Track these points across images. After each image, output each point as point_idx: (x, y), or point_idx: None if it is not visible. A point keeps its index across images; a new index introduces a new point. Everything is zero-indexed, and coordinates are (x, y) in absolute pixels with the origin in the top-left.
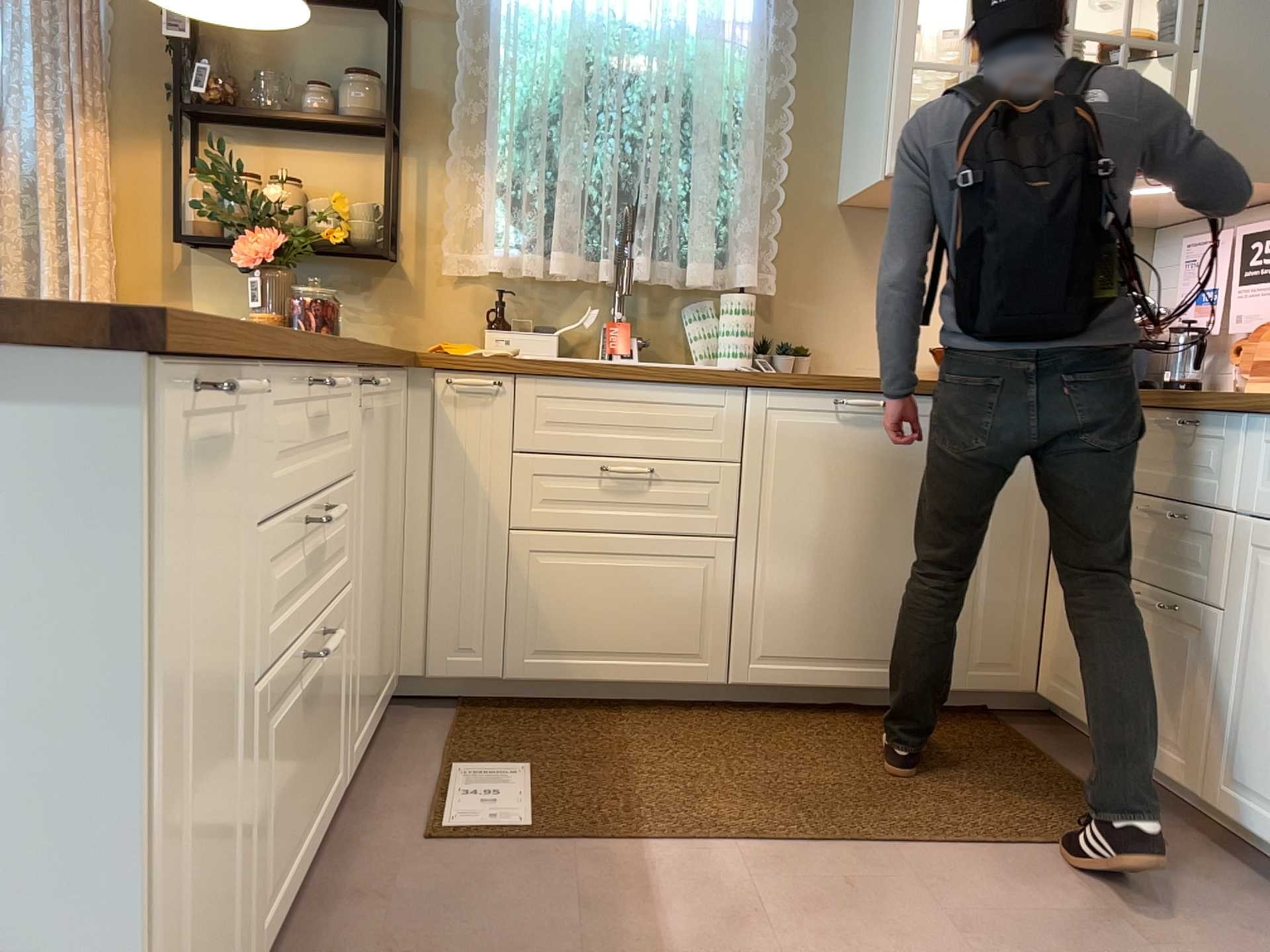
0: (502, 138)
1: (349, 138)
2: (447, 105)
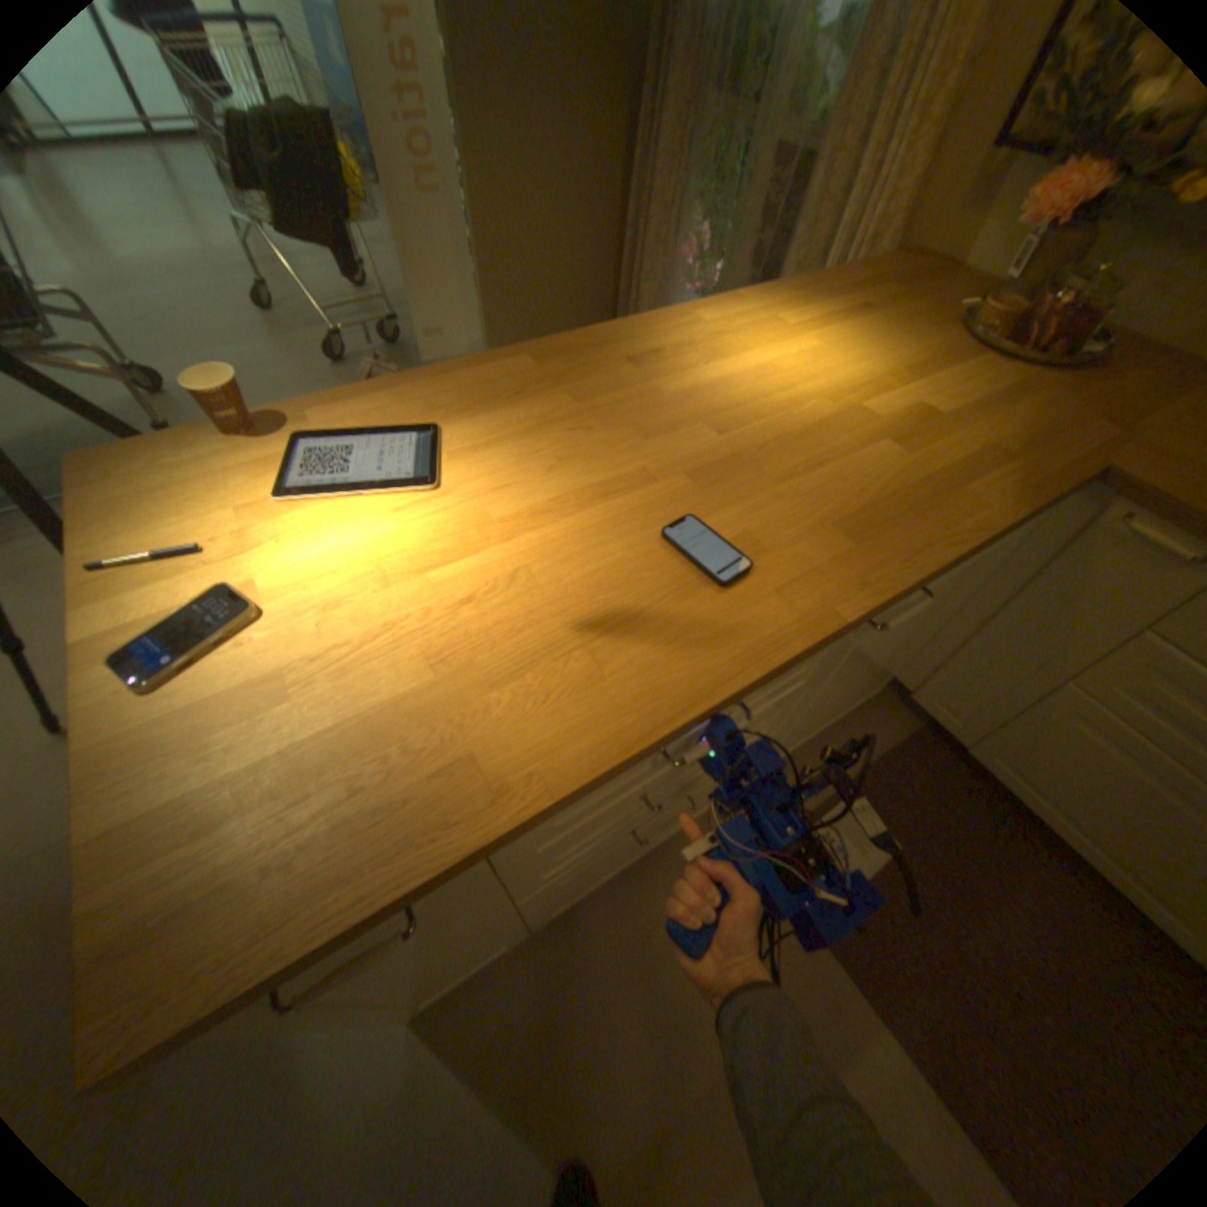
0: None
1: None
2: None
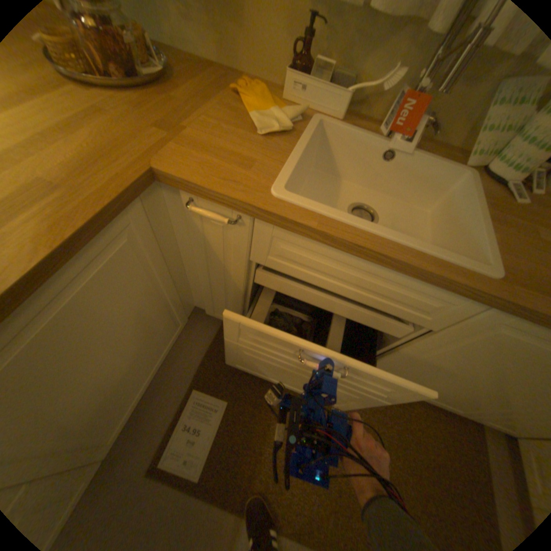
0: None
1: None
2: None
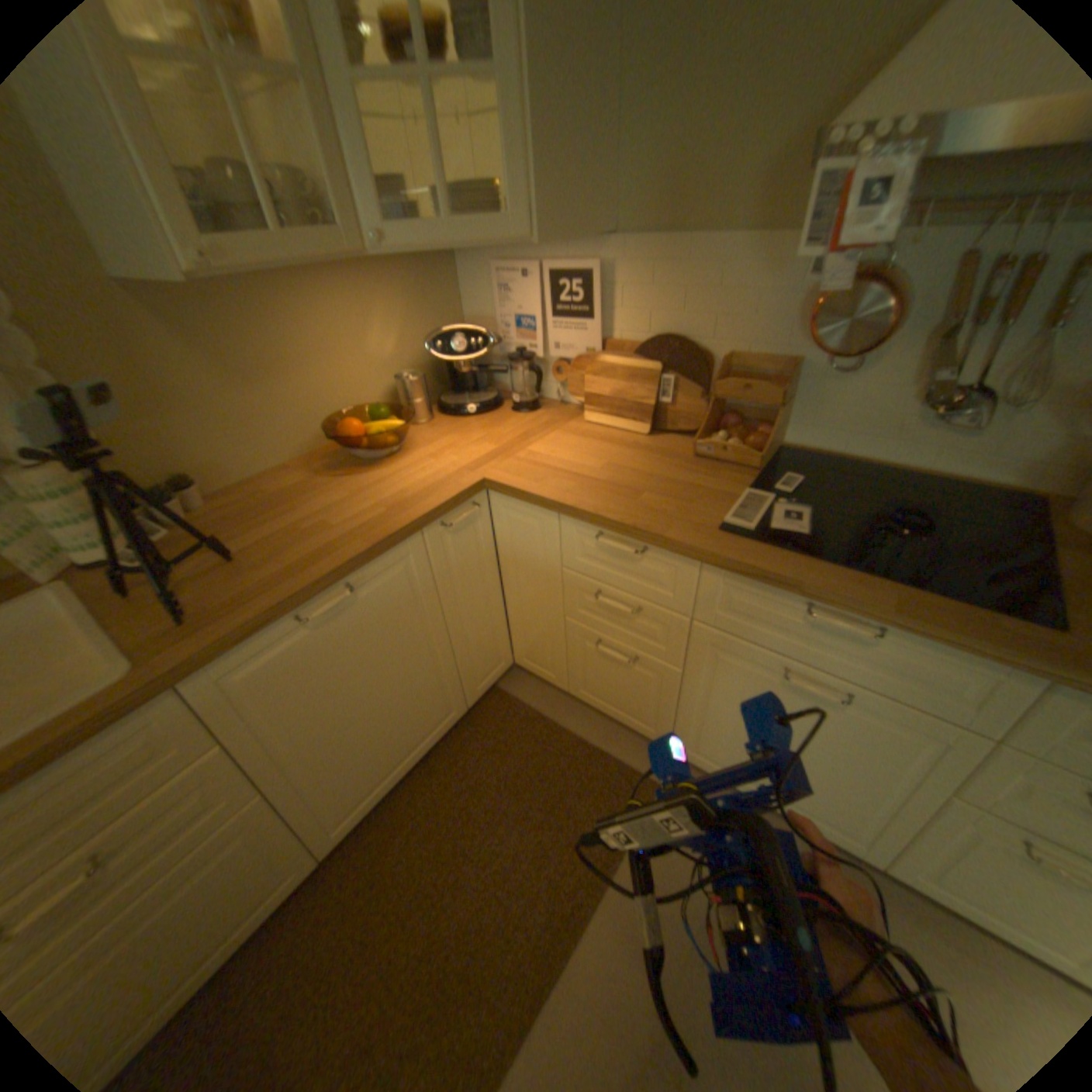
0: None
1: None
2: None
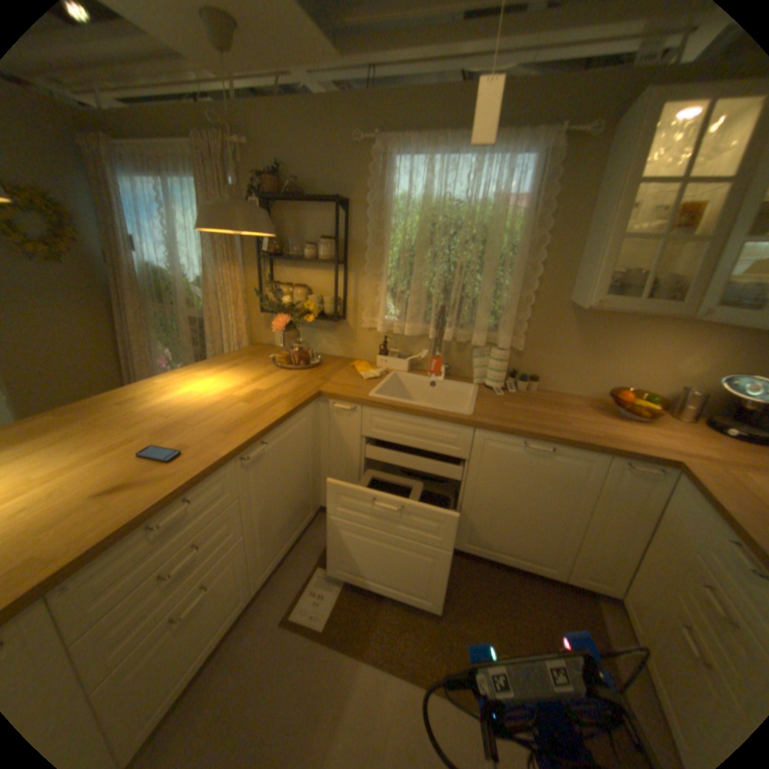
0: (386, 268)
1: (326, 264)
2: (366, 247)
